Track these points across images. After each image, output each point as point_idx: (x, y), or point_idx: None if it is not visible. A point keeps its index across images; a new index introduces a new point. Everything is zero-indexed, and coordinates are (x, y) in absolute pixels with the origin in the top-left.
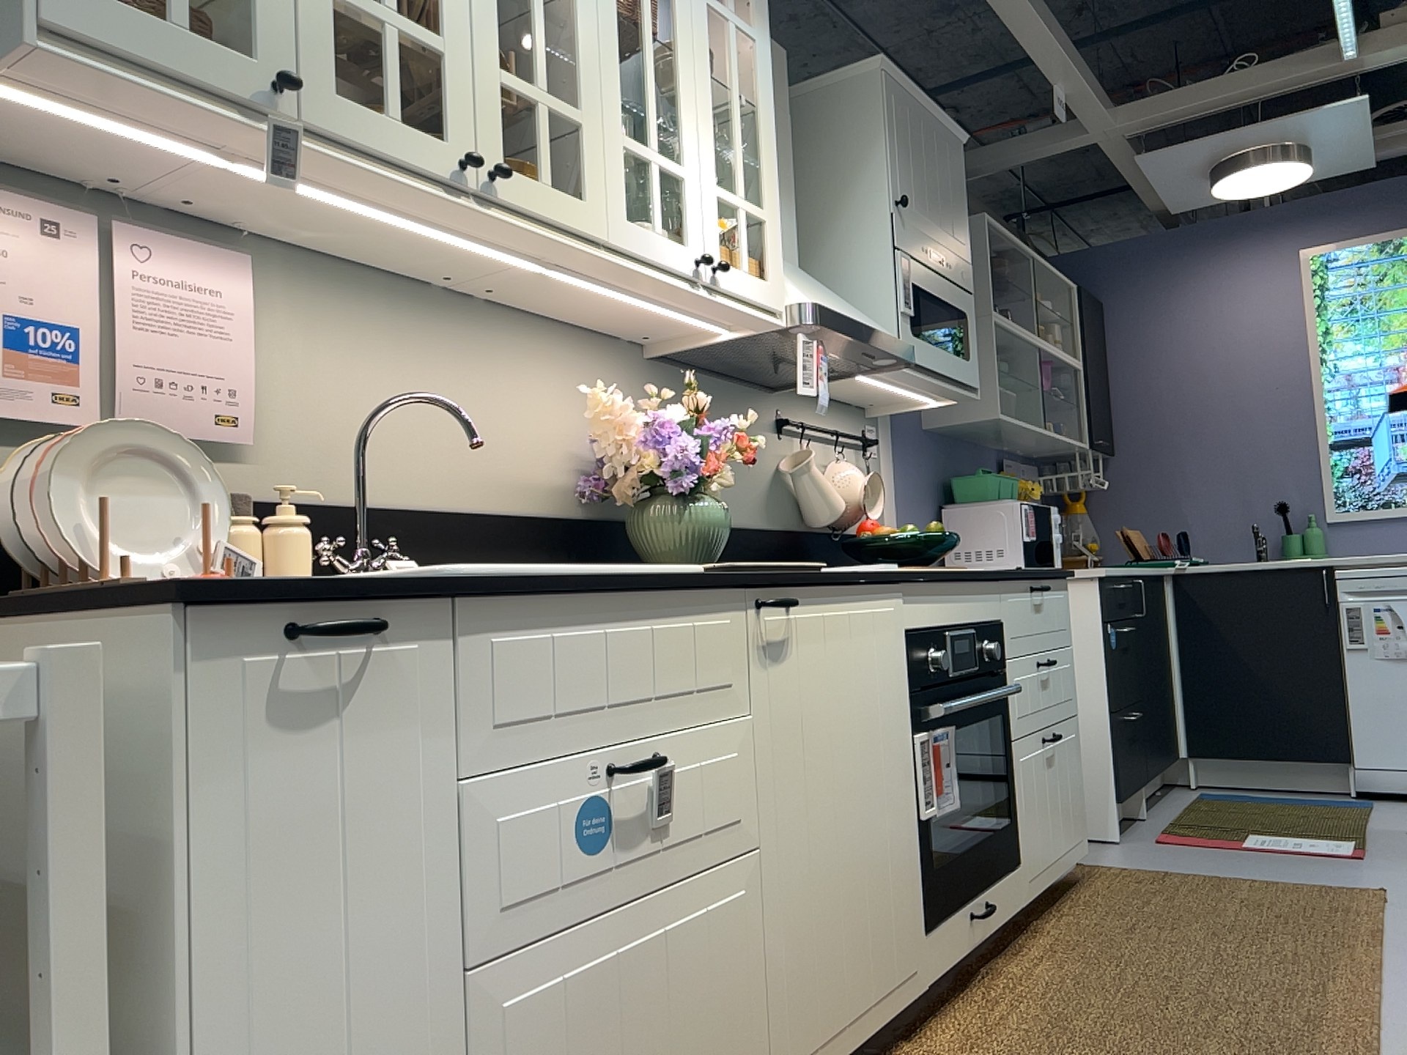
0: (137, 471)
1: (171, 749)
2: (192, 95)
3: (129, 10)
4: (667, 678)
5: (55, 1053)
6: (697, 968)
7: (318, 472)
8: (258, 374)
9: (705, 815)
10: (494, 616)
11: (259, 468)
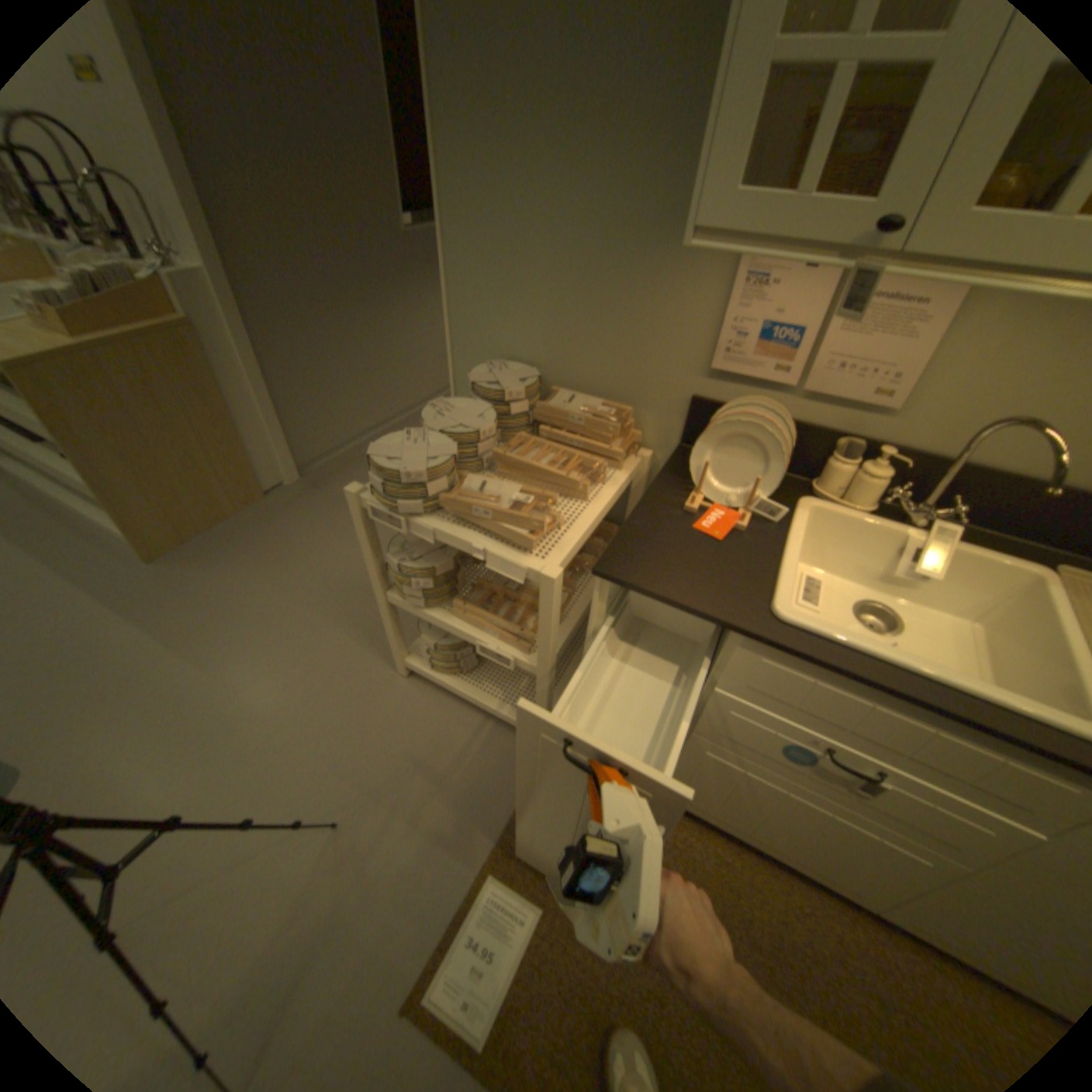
0: (755, 441)
1: (594, 610)
2: (802, 248)
3: (767, 190)
4: (940, 762)
5: (542, 654)
6: (856, 846)
7: (955, 433)
8: (941, 356)
9: (922, 824)
10: (776, 655)
11: (903, 421)
